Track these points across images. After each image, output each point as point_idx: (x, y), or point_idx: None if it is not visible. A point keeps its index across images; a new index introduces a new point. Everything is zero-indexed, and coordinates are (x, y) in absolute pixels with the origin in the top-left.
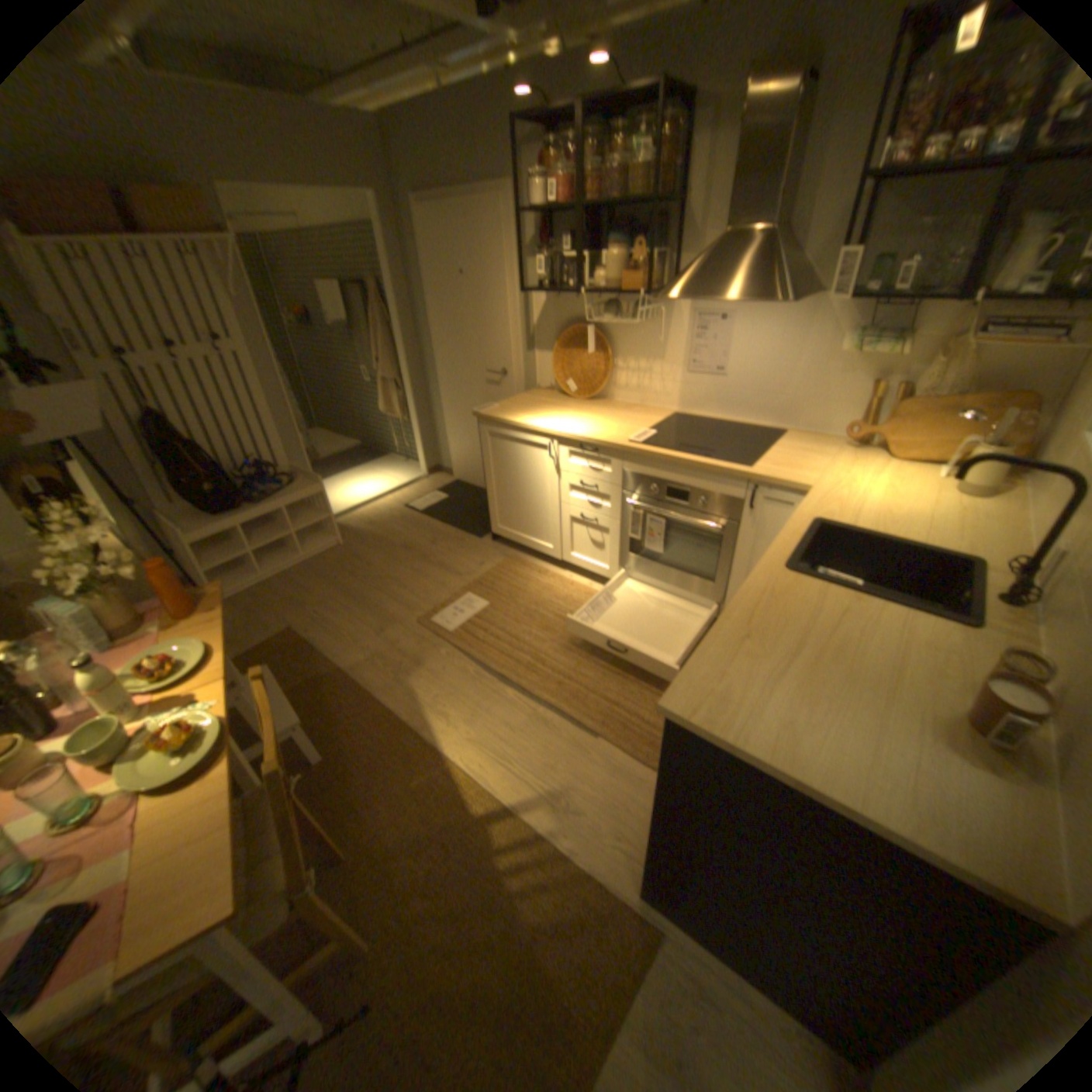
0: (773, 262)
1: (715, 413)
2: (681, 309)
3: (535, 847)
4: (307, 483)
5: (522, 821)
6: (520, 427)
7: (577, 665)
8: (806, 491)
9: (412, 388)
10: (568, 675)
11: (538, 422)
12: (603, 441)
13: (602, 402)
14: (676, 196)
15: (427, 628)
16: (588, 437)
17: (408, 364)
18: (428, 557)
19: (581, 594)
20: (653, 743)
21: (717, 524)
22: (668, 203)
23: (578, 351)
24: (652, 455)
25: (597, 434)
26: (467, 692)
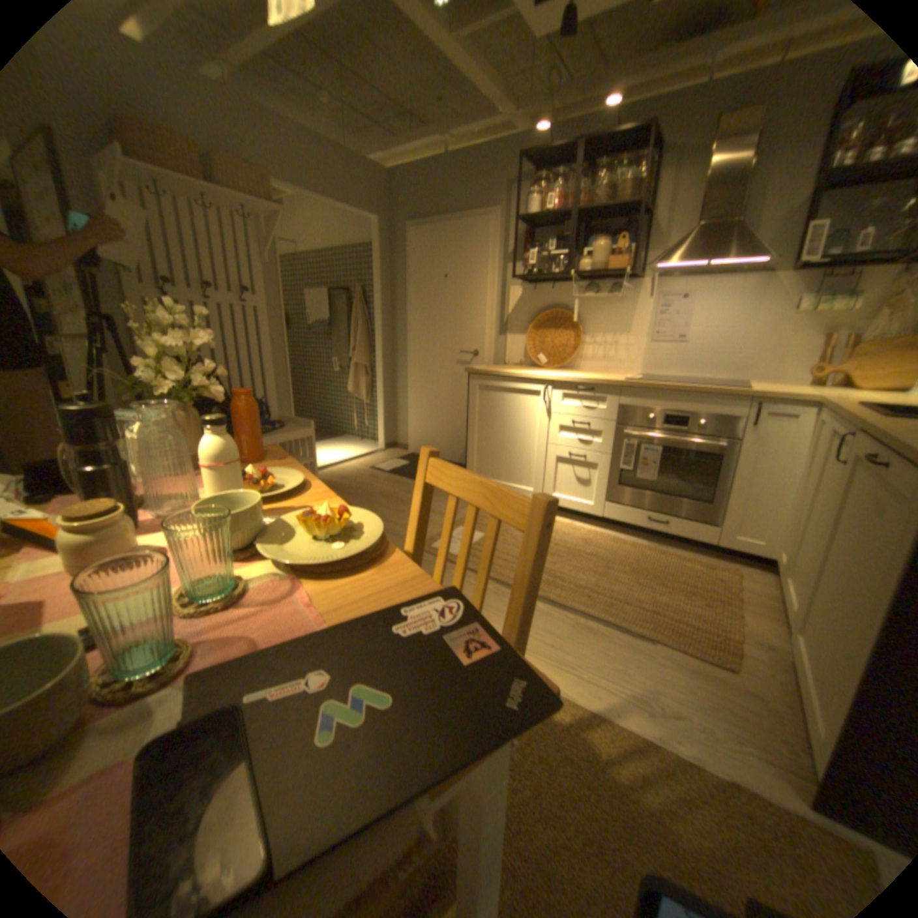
0: (748, 238)
1: (676, 374)
2: (647, 293)
3: (652, 756)
4: (301, 428)
5: (621, 729)
6: (514, 378)
7: (597, 583)
8: (814, 401)
9: (381, 375)
10: (593, 591)
11: (531, 373)
12: (602, 380)
13: (571, 370)
14: (649, 209)
15: (430, 553)
16: (586, 378)
17: (380, 355)
18: (408, 503)
19: (568, 530)
20: (715, 647)
21: (718, 444)
22: (638, 217)
23: (550, 331)
24: (653, 387)
25: (592, 377)
26: (496, 606)
